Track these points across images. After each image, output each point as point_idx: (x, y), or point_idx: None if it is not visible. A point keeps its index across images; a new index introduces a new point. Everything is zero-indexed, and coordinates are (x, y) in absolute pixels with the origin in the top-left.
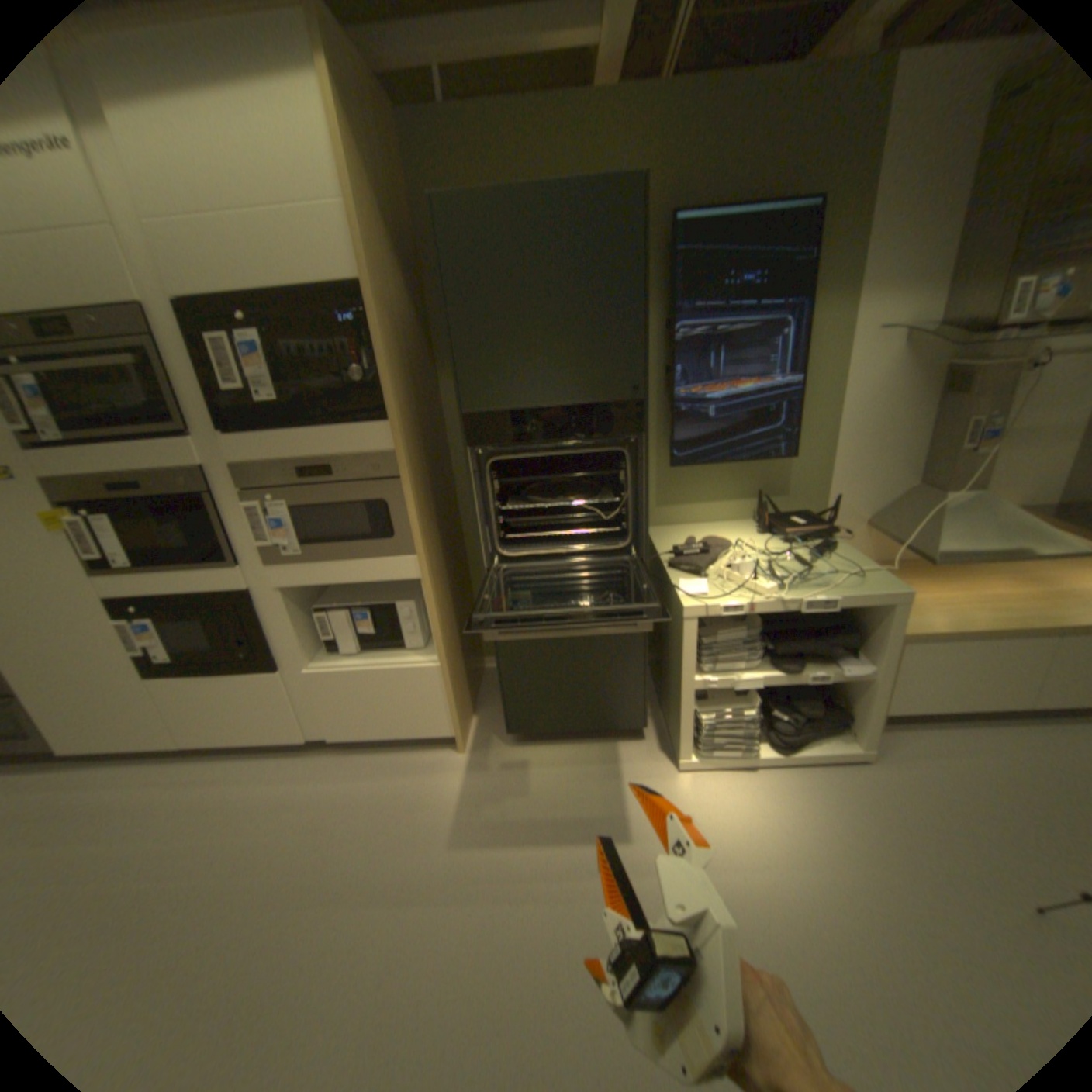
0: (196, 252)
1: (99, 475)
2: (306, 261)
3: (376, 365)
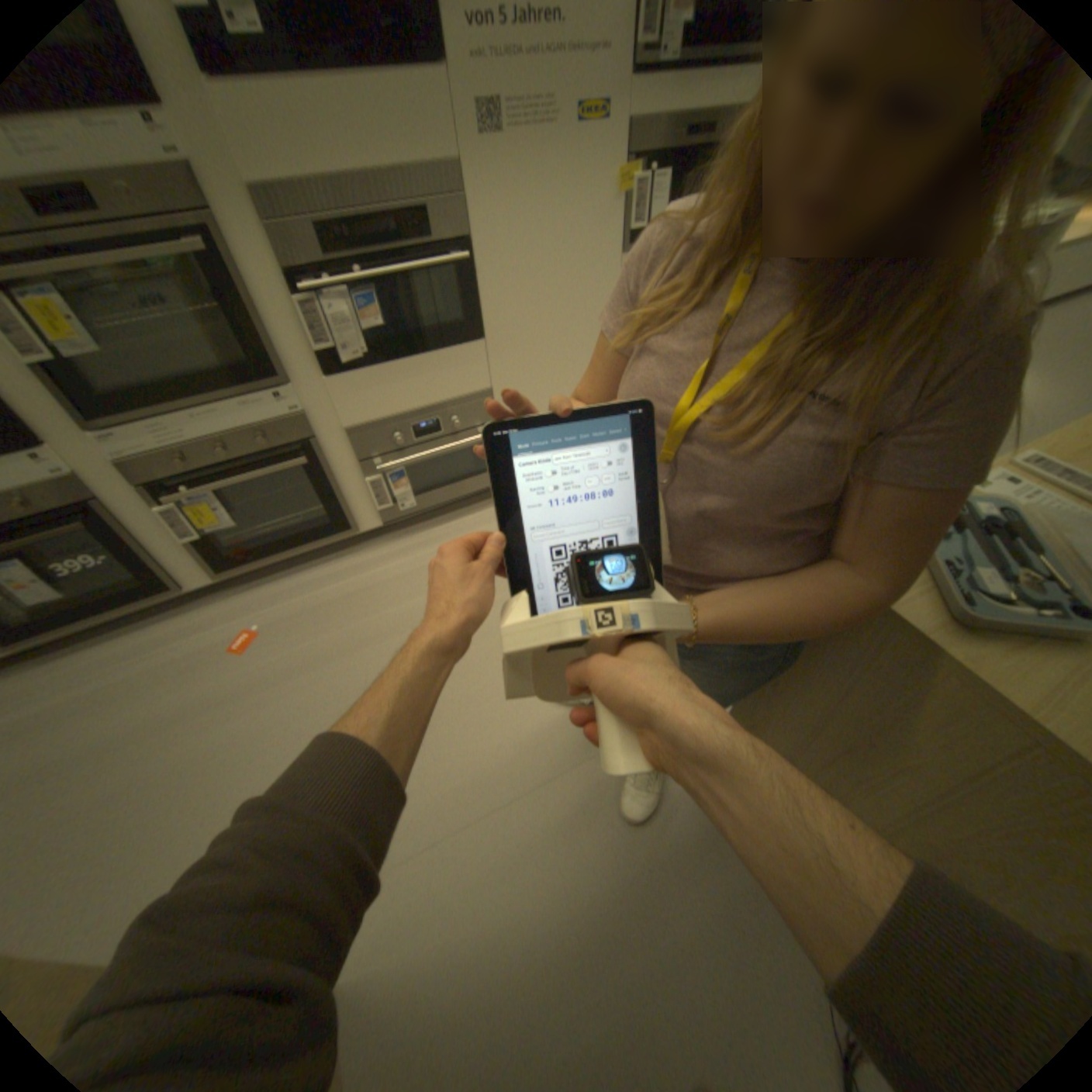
0: None
1: (686, 112)
2: None
3: None
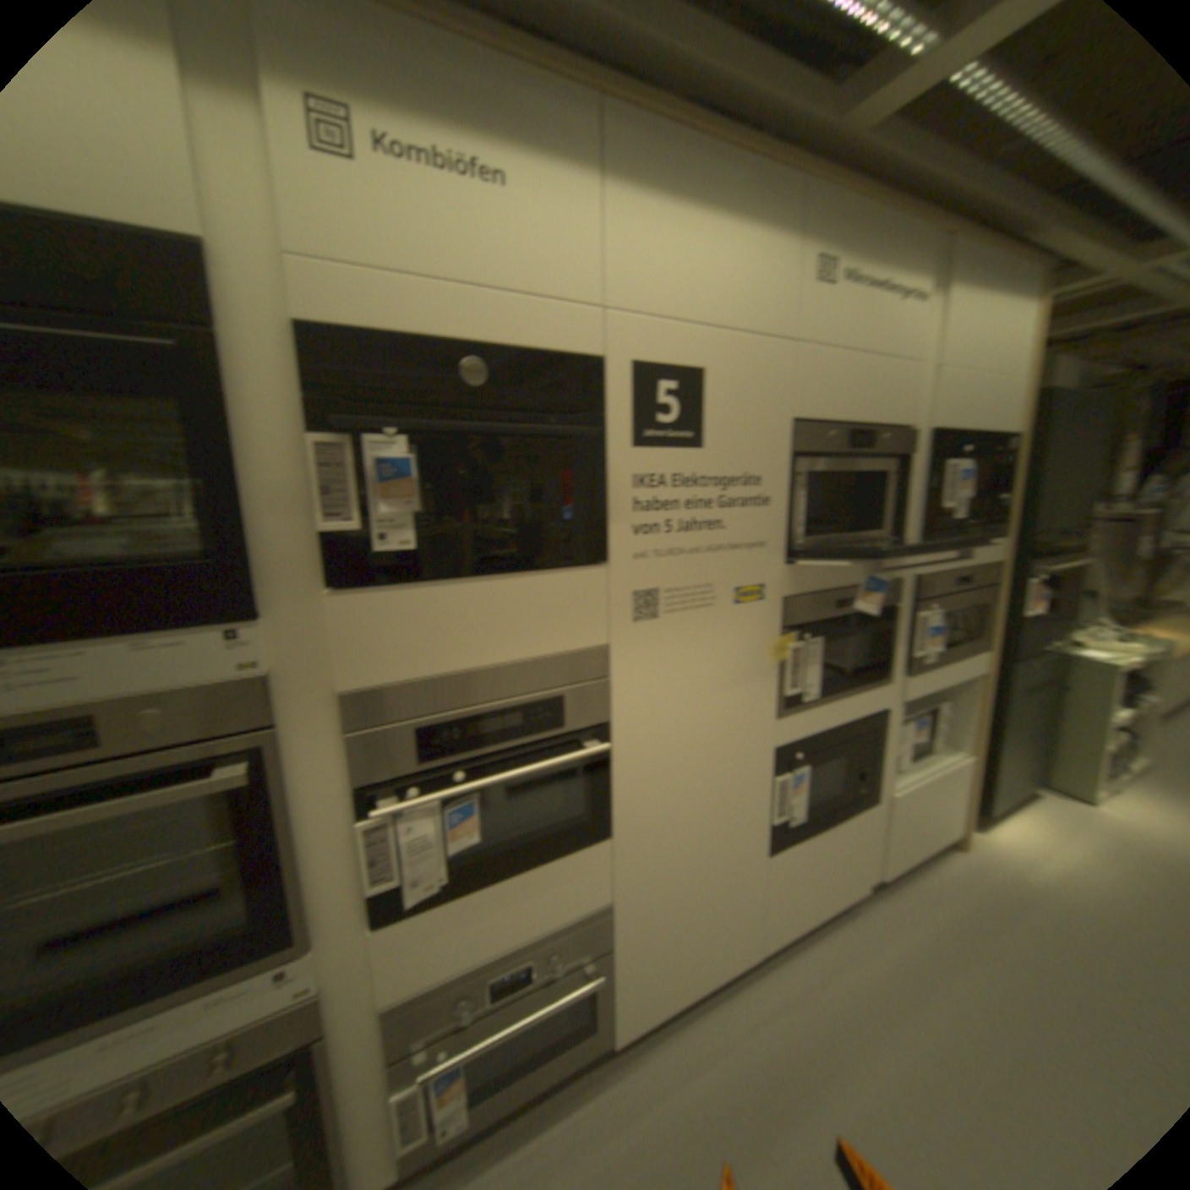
0: (964, 395)
1: (836, 589)
2: (1008, 415)
3: (1018, 494)
